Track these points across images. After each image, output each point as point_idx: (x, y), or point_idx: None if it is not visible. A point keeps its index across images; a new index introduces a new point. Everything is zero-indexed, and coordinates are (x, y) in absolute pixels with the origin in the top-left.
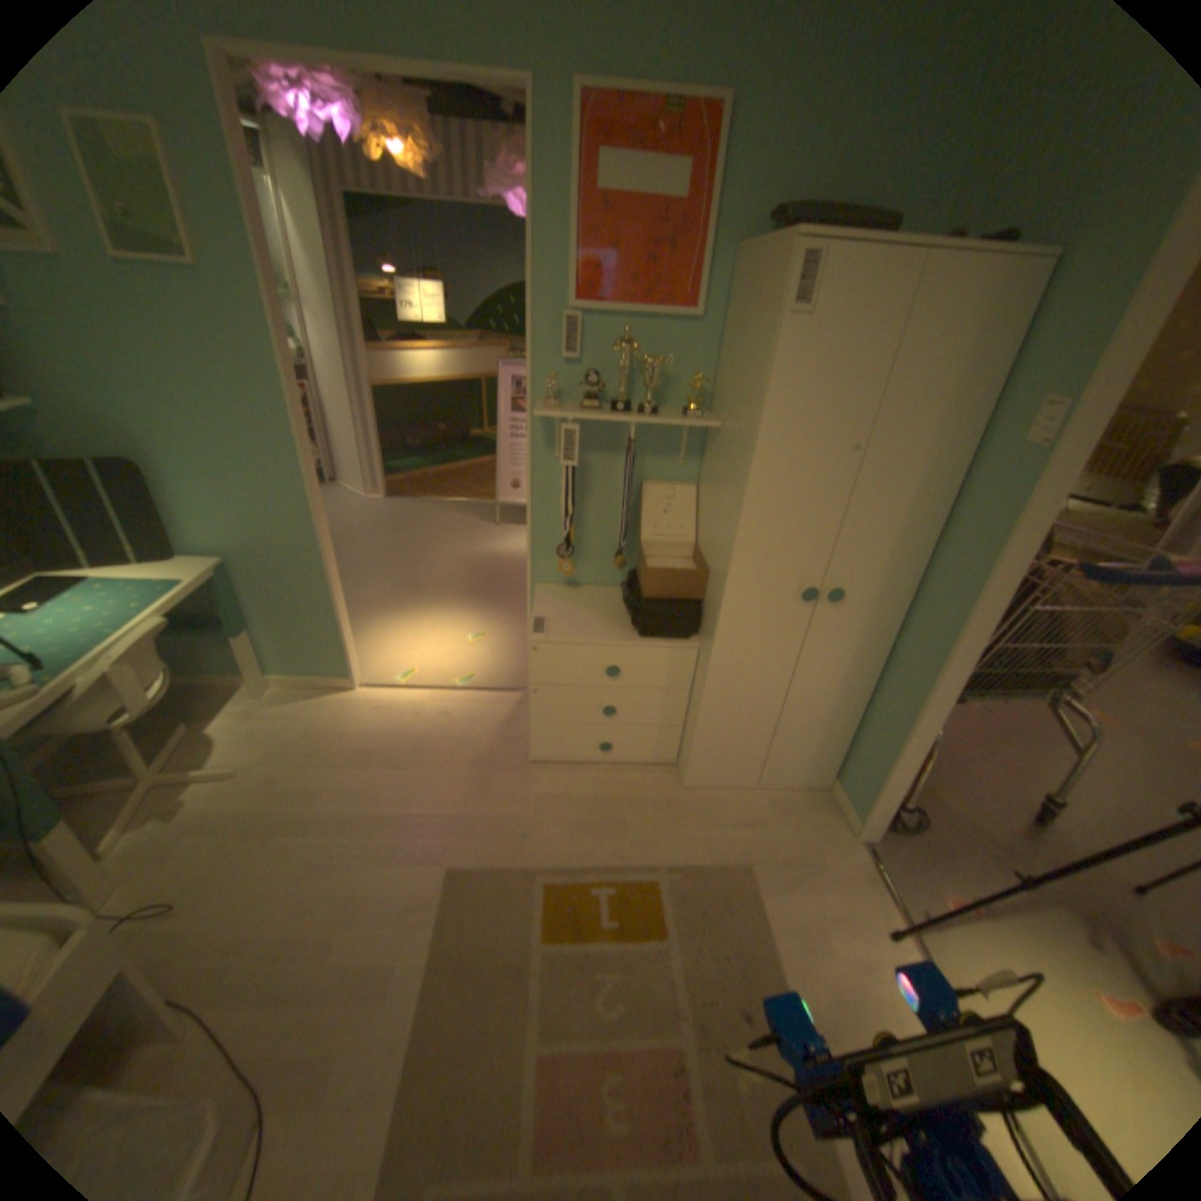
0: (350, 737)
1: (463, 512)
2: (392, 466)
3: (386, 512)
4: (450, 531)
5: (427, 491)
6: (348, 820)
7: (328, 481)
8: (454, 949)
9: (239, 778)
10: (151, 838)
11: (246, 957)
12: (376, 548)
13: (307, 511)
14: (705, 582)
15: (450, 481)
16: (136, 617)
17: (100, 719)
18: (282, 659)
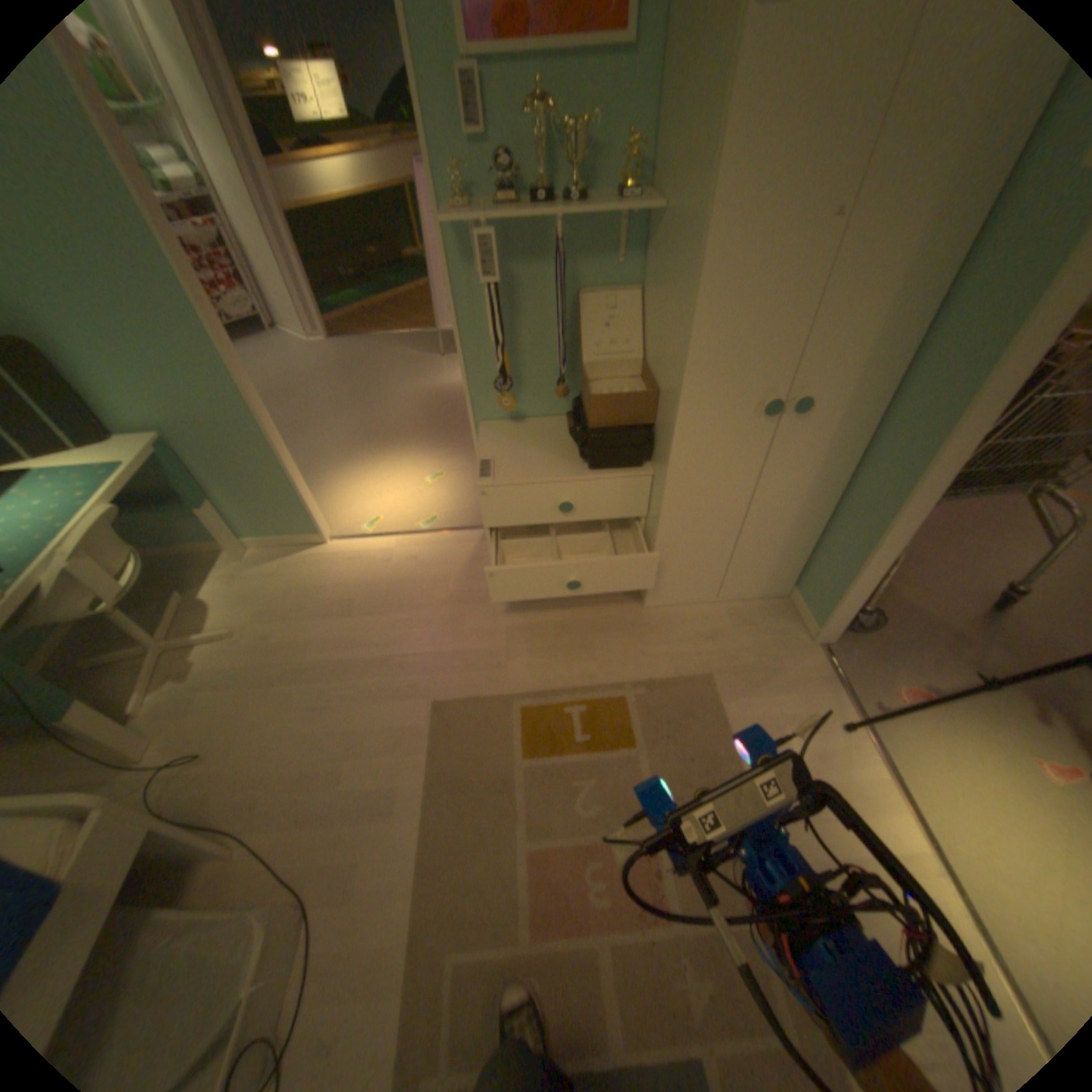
0: (328, 589)
1: (405, 346)
2: (328, 304)
3: (329, 355)
4: (396, 369)
5: (367, 326)
6: (338, 665)
7: (267, 328)
8: (446, 770)
9: (235, 637)
10: (170, 697)
11: (269, 790)
12: (325, 396)
13: (225, 372)
14: (656, 404)
15: (389, 313)
16: (82, 507)
17: (81, 608)
18: (251, 523)
